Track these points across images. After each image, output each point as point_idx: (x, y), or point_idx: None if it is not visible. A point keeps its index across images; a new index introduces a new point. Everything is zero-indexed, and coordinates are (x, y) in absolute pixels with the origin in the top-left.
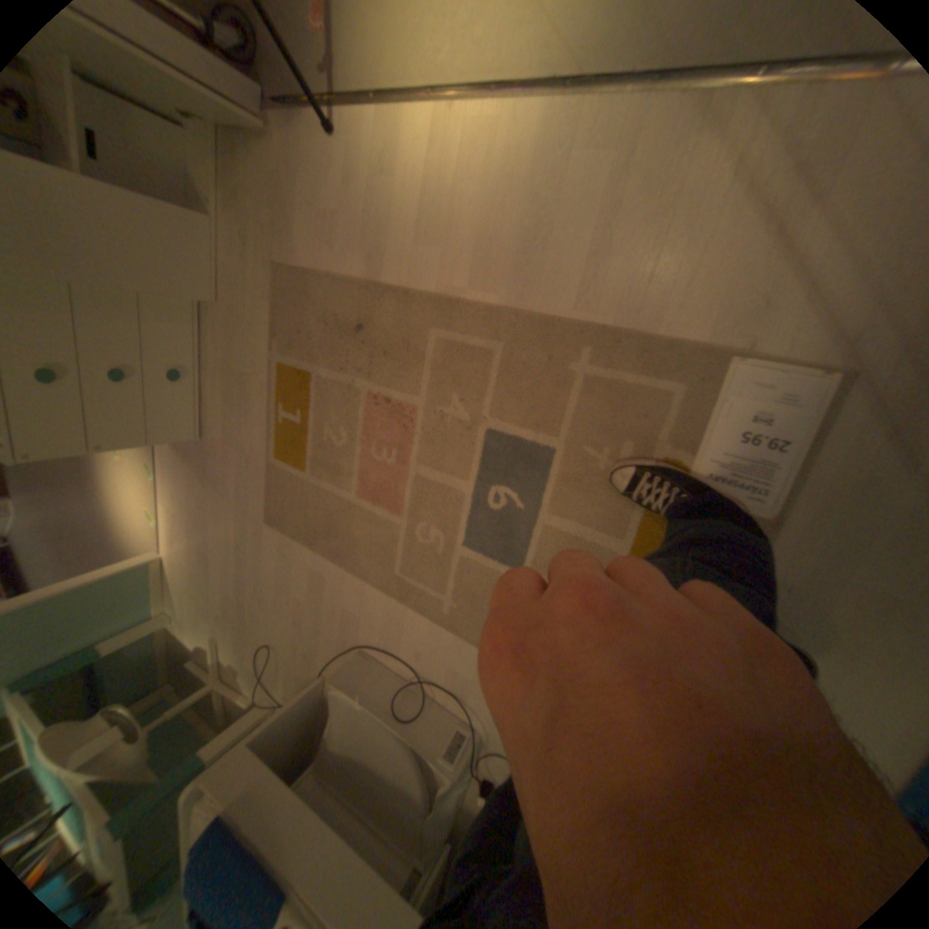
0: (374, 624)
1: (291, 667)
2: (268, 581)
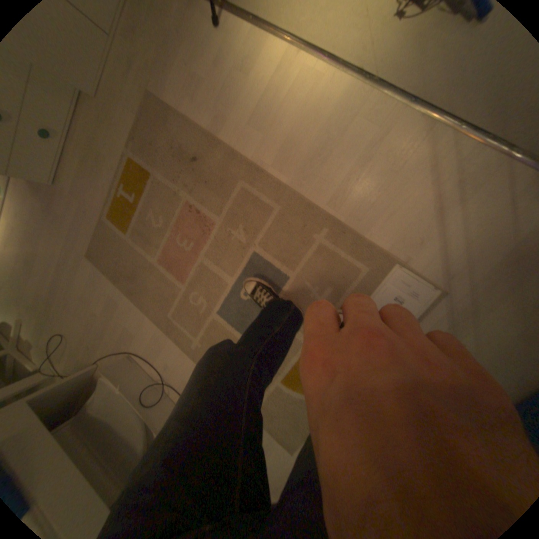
0: (143, 343)
1: (74, 354)
2: (75, 295)
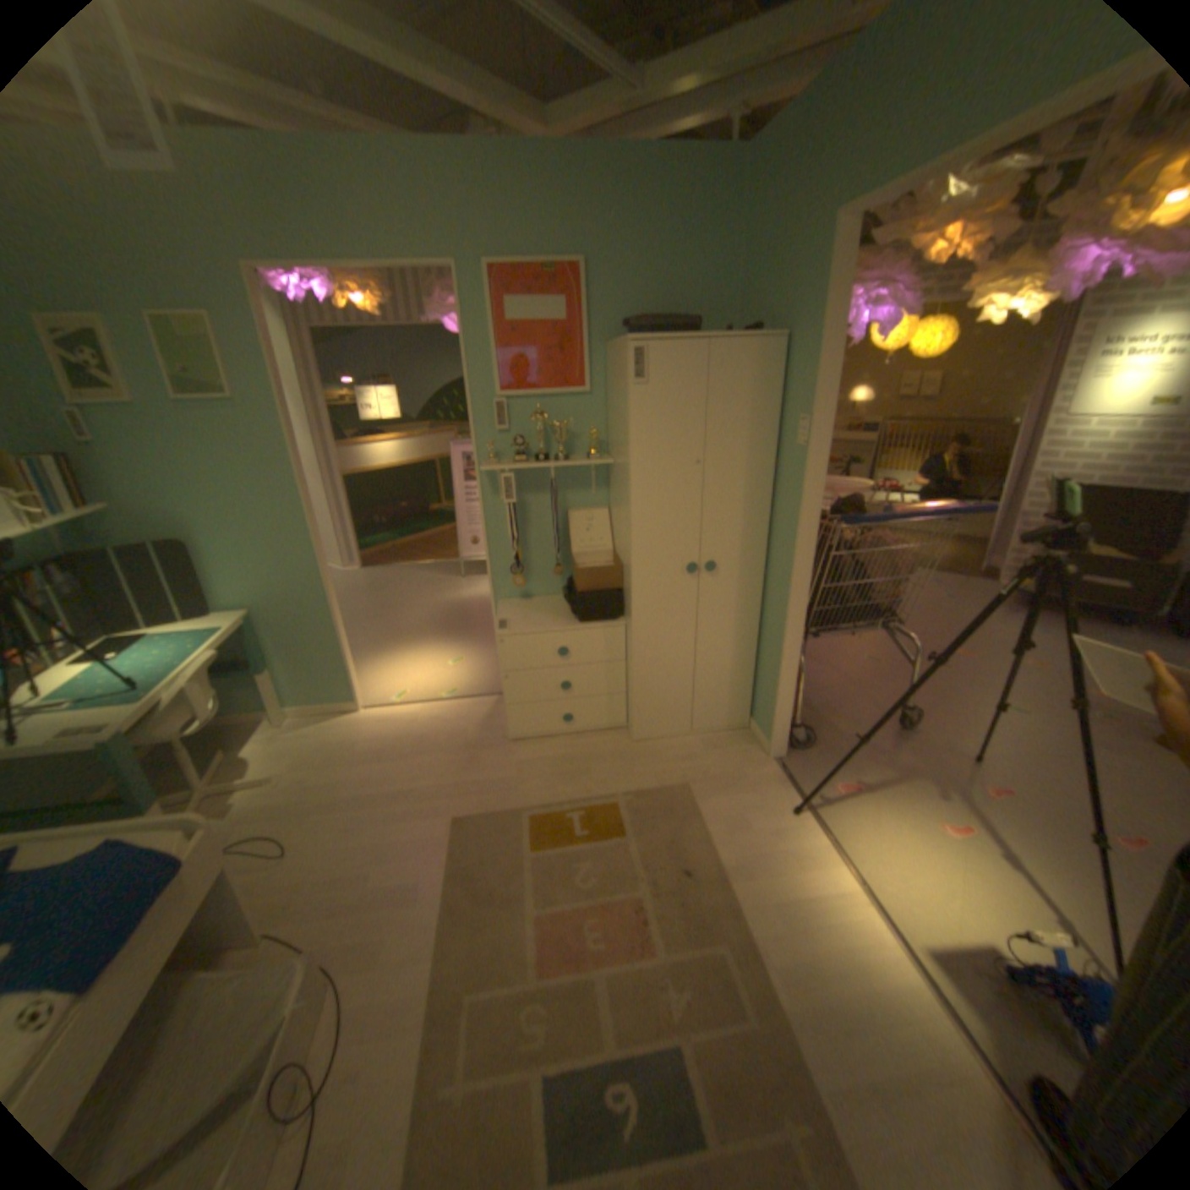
0: (374, 997)
1: (258, 895)
2: (379, 839)
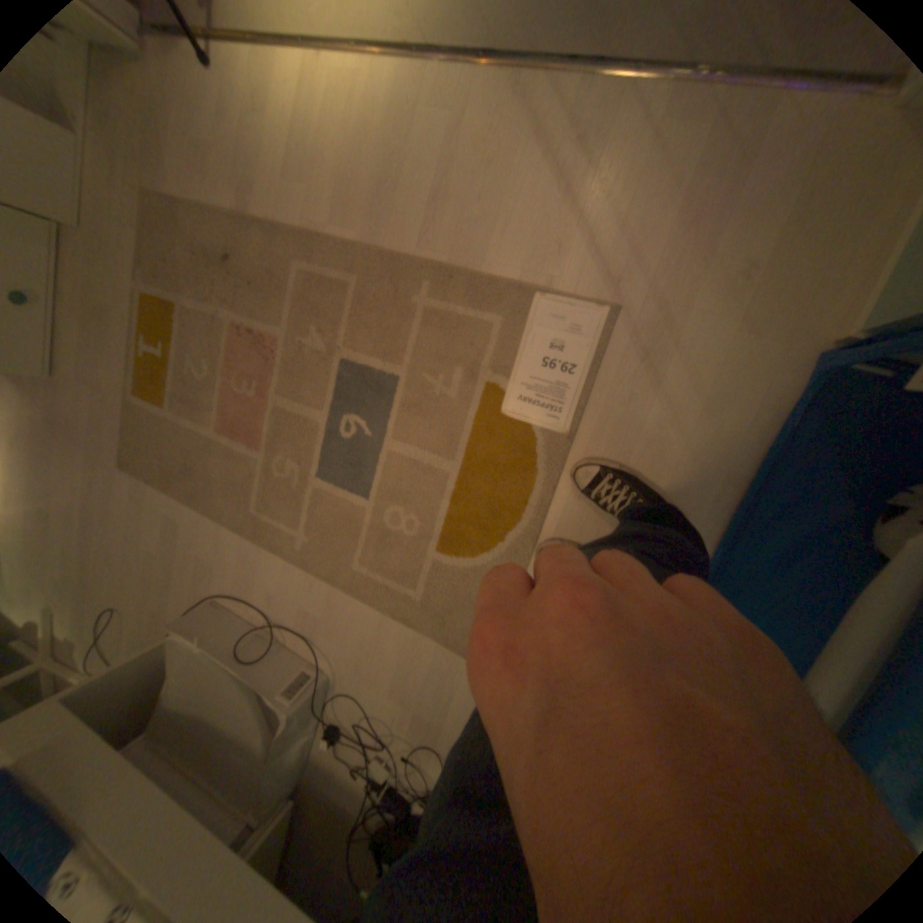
0: (227, 571)
1: (136, 631)
2: (117, 534)
